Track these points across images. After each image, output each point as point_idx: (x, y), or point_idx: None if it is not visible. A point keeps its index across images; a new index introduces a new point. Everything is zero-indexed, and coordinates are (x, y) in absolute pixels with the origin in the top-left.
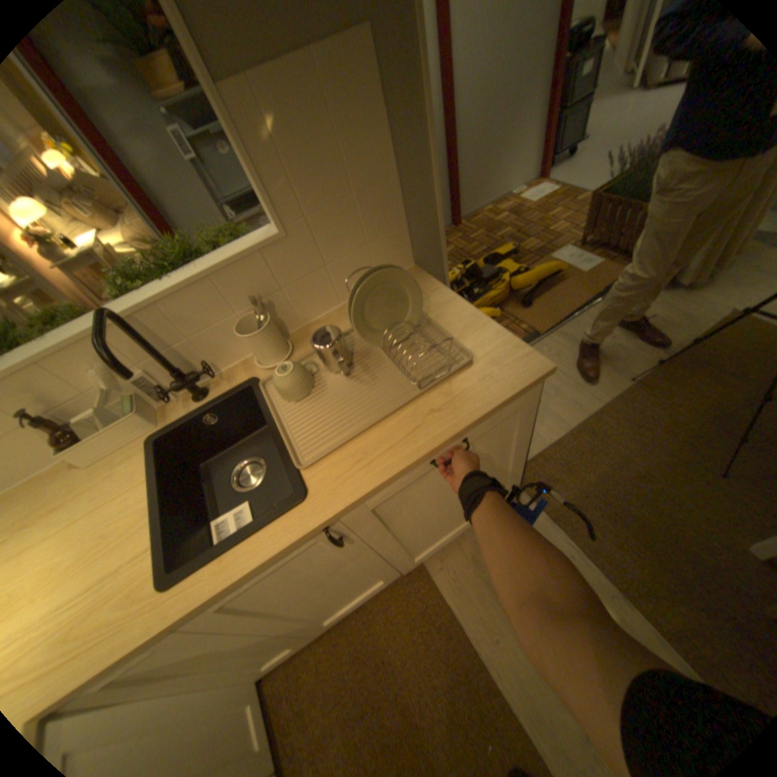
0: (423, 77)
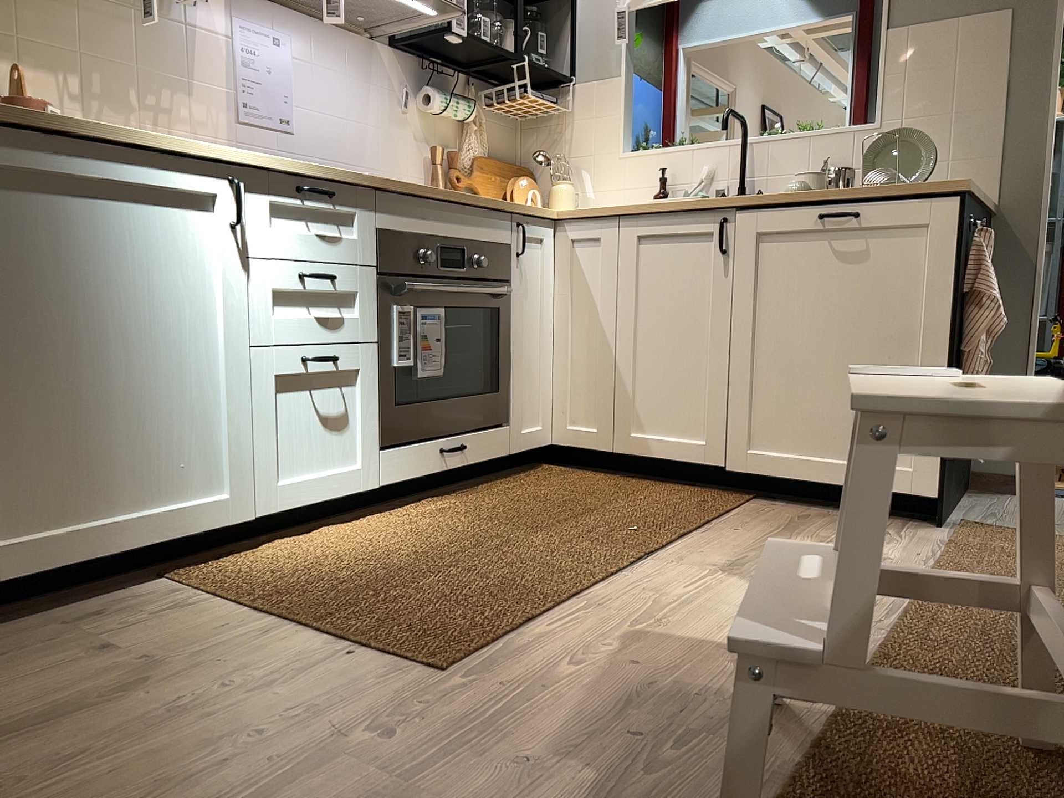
0: (1053, 47)
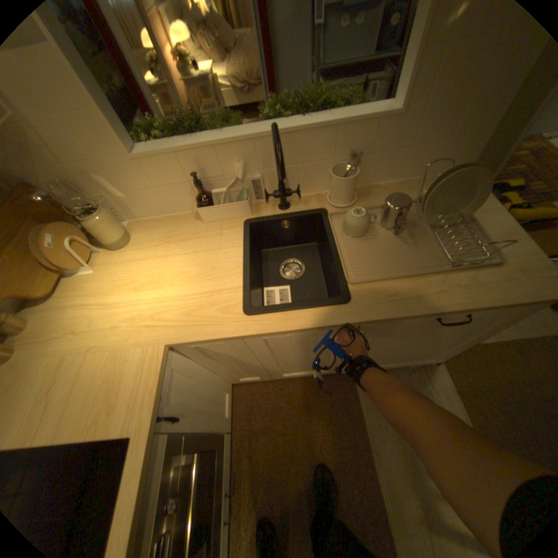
0: None
